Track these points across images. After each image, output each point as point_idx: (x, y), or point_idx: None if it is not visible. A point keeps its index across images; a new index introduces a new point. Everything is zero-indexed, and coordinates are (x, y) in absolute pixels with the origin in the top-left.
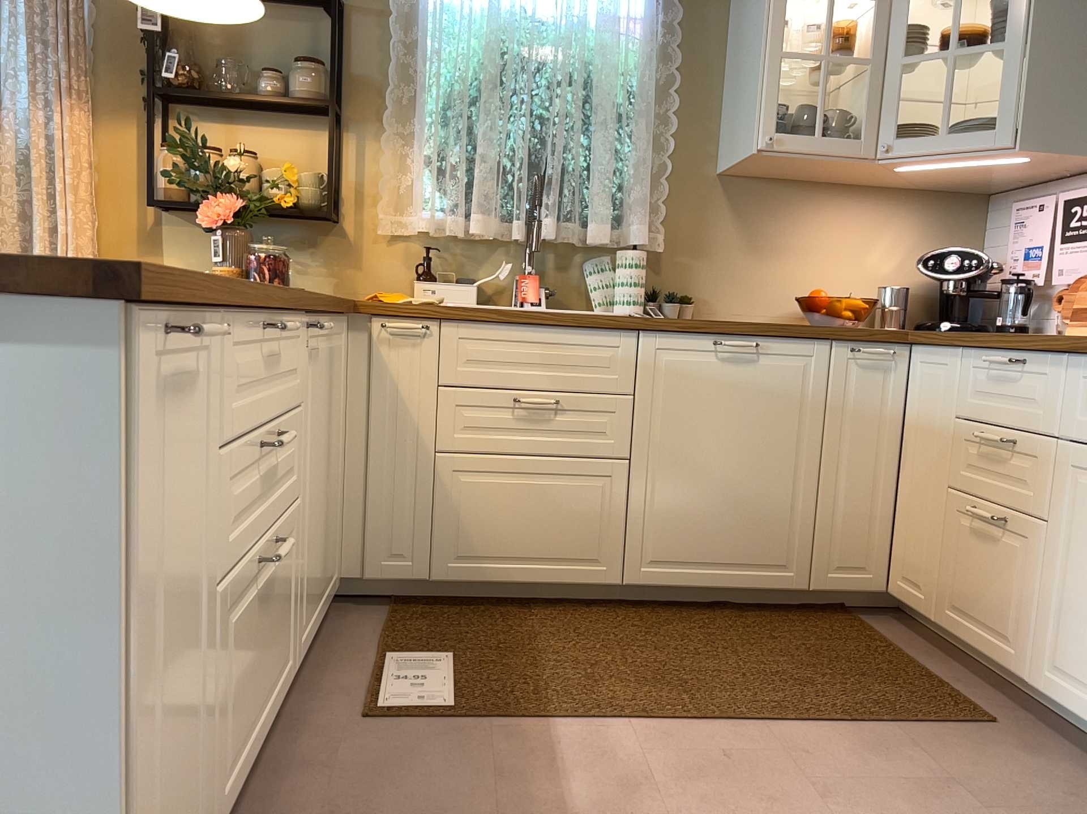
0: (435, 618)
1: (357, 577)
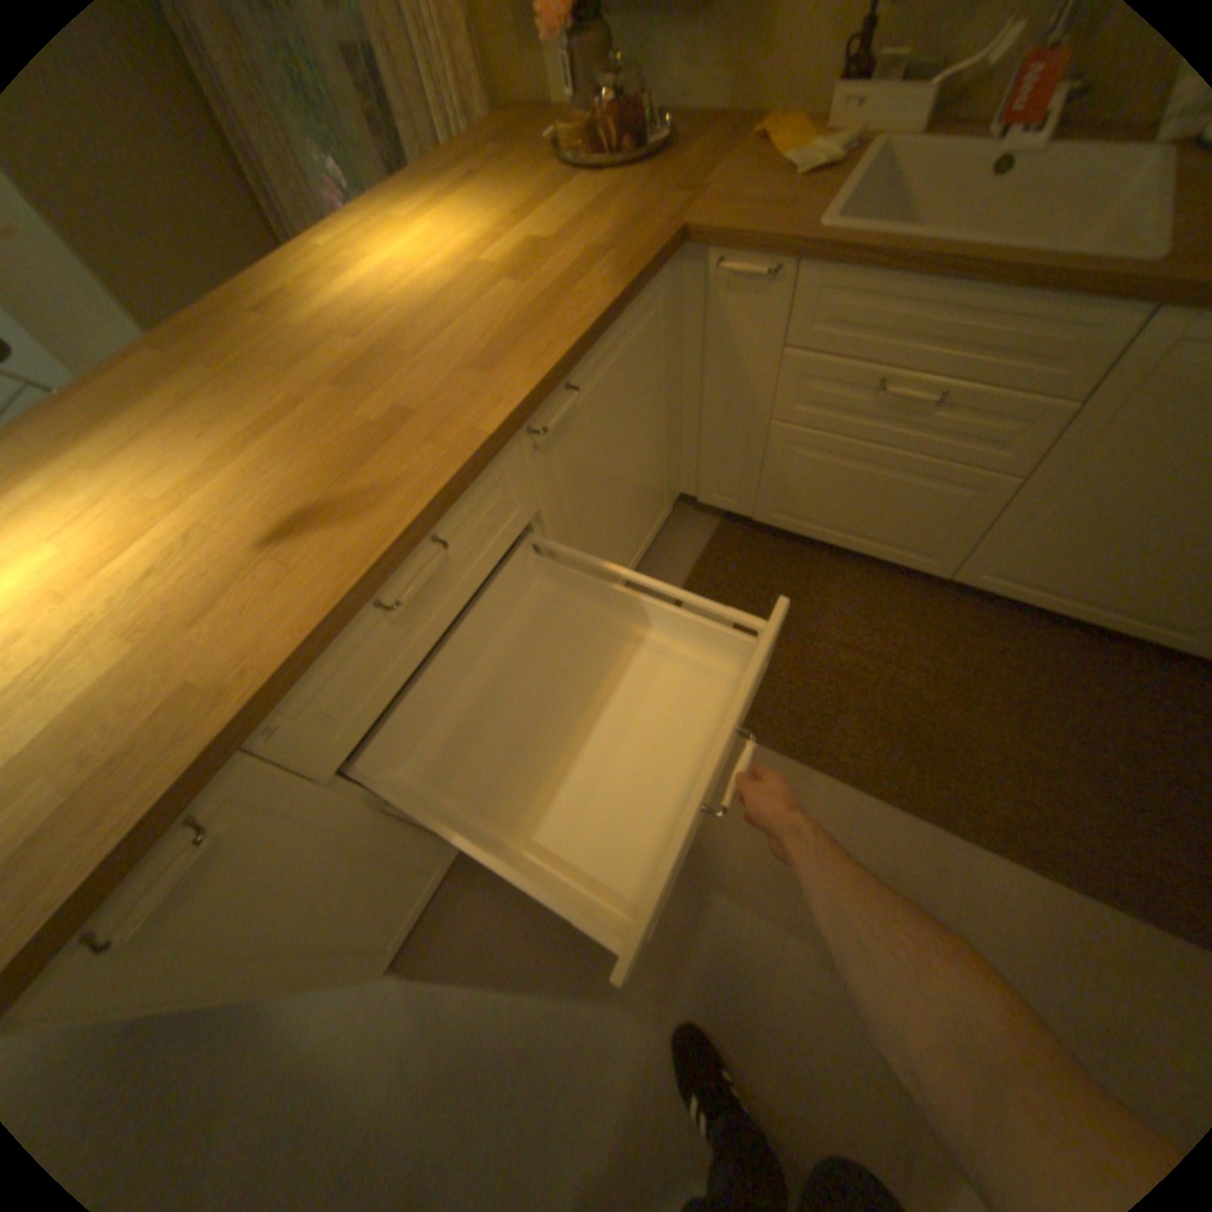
0: (749, 553)
1: (693, 496)
